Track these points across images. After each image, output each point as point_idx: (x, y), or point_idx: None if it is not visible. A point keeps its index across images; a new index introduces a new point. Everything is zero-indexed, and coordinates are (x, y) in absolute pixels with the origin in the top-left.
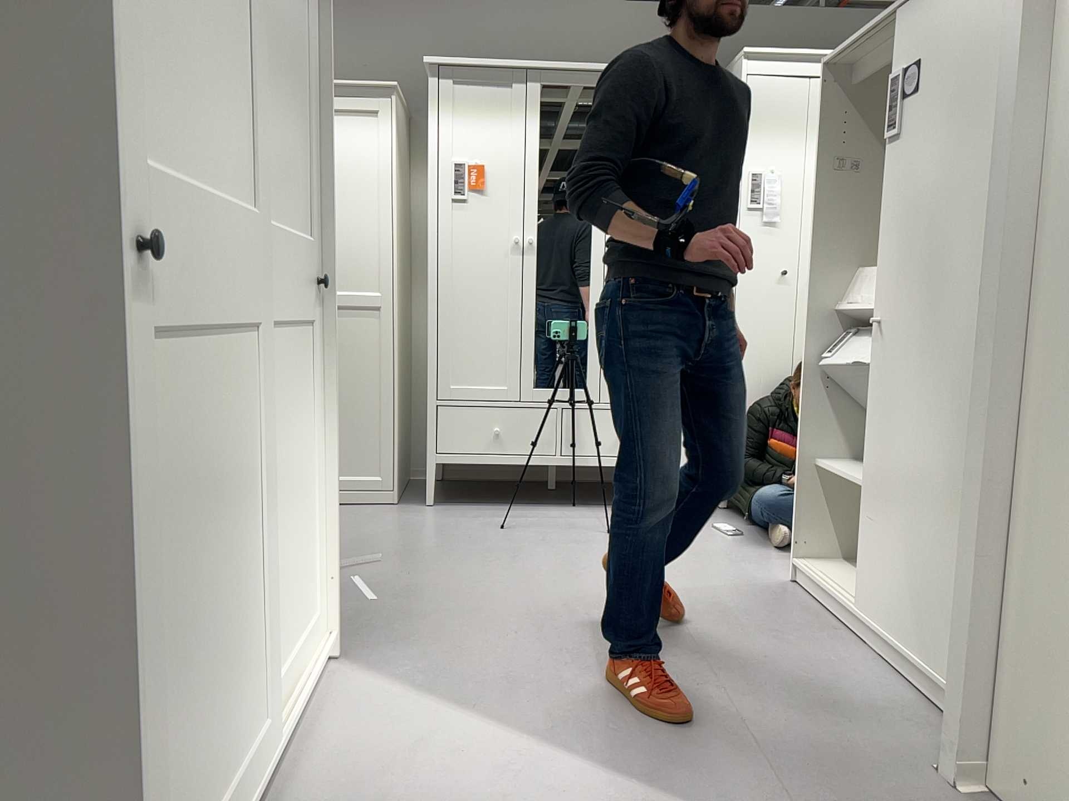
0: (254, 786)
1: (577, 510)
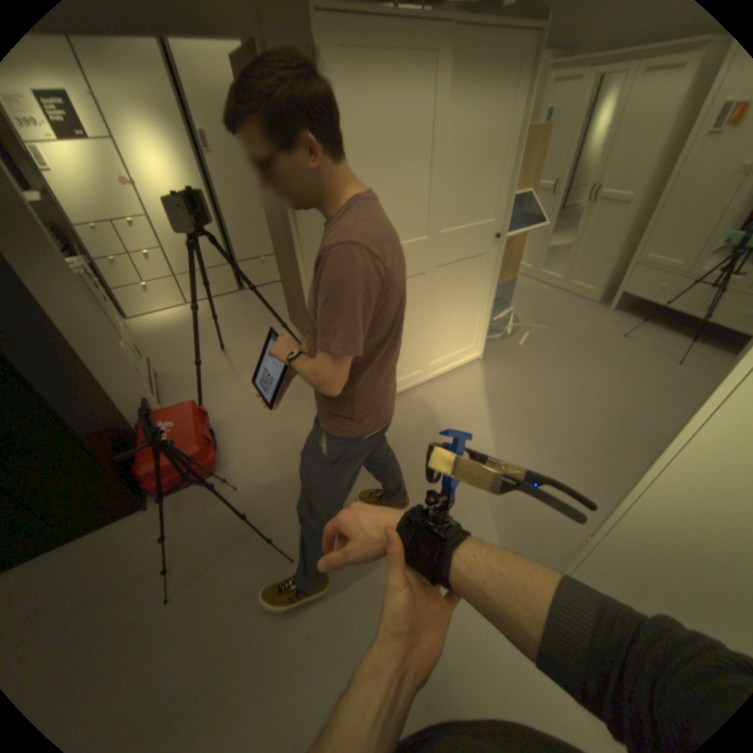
0: (412, 382)
1: (691, 344)
